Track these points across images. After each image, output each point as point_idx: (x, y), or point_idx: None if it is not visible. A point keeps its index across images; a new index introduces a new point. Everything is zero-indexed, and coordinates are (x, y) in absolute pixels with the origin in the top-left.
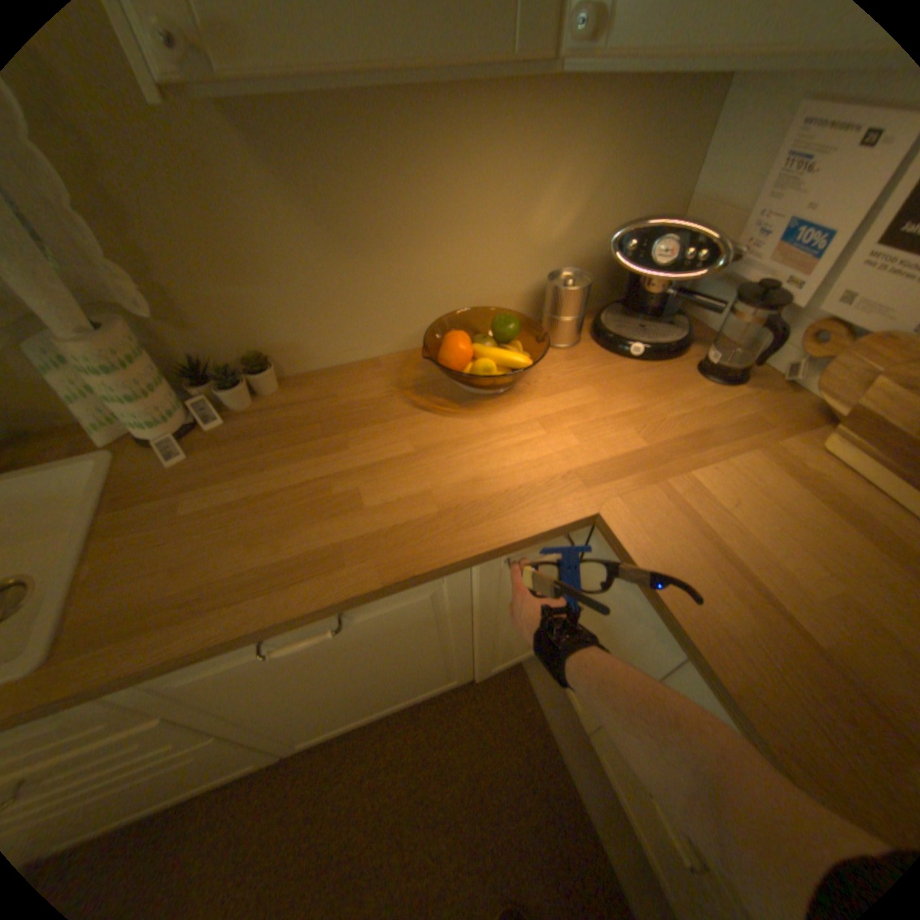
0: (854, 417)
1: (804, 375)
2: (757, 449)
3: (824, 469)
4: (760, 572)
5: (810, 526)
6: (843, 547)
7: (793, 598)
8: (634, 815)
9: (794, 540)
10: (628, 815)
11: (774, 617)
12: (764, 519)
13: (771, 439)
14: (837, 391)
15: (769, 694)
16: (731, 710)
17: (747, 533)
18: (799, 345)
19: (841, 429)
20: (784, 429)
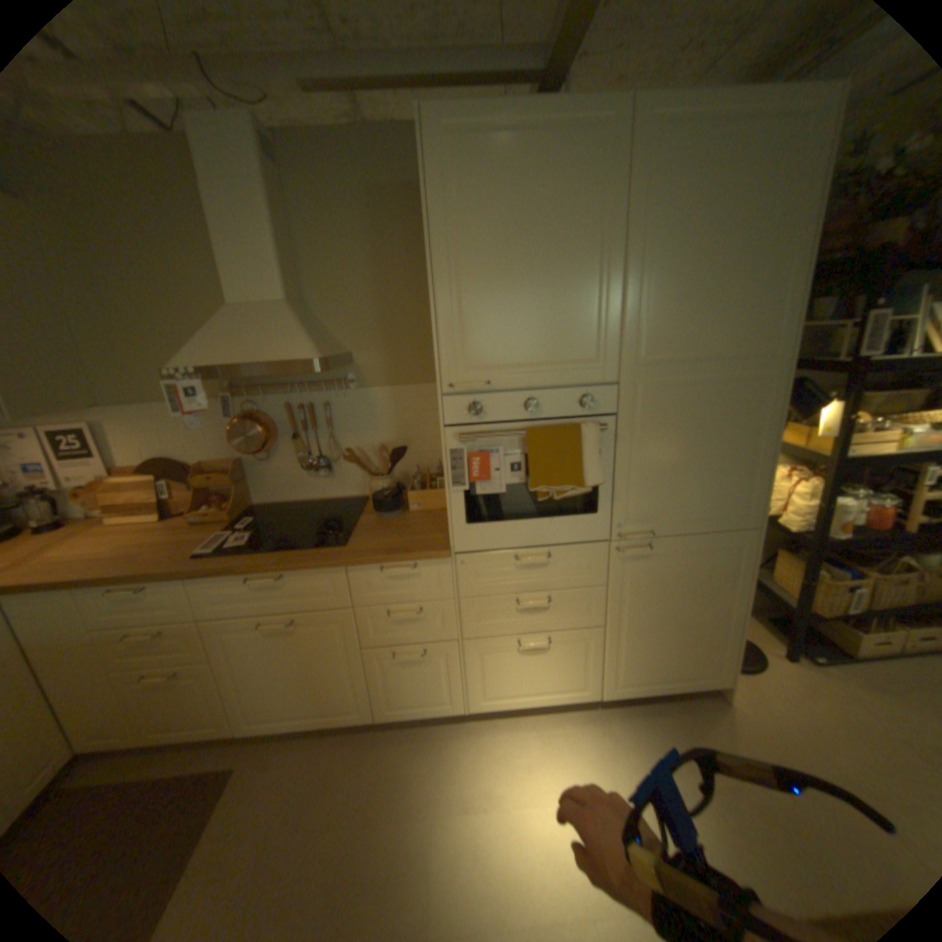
0: (103, 510)
1: (88, 512)
2: (74, 538)
3: (107, 530)
4: (82, 559)
5: (102, 542)
6: (116, 540)
7: (97, 556)
8: (176, 729)
9: (96, 547)
10: (179, 737)
11: (90, 562)
12: (82, 550)
13: (81, 534)
14: (95, 507)
15: (90, 573)
16: (92, 591)
17: (74, 555)
18: (77, 504)
19: (104, 516)
20: (87, 529)
